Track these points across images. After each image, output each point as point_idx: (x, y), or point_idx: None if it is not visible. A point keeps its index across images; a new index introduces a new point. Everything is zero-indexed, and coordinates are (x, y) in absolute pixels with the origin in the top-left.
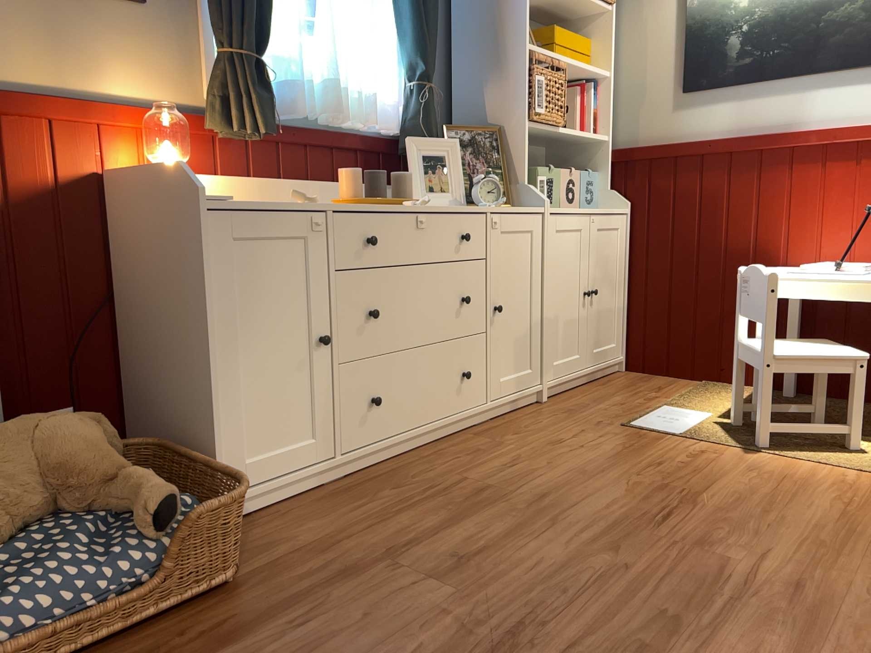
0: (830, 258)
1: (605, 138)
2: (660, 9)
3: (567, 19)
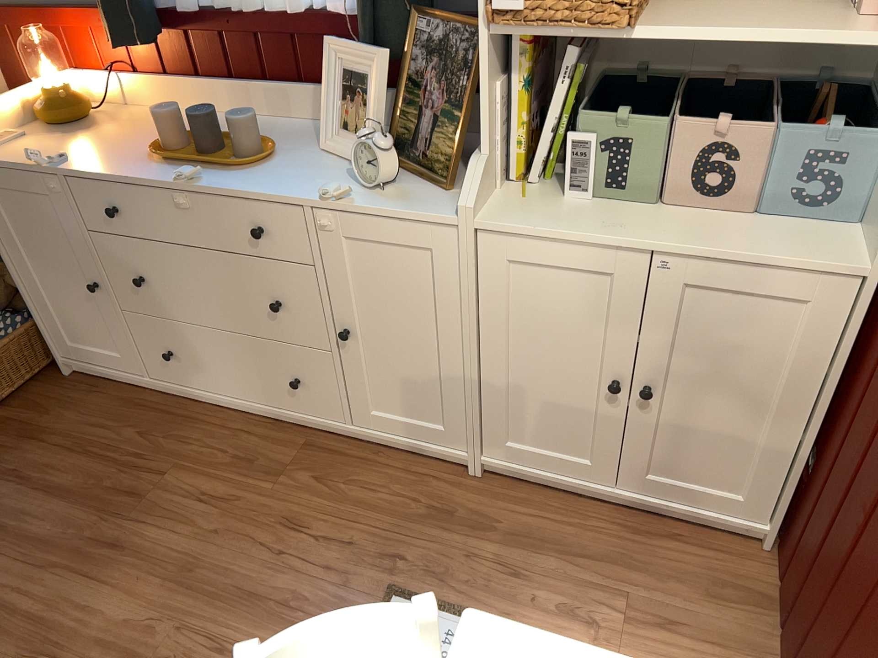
0: None
1: None
2: None
3: None
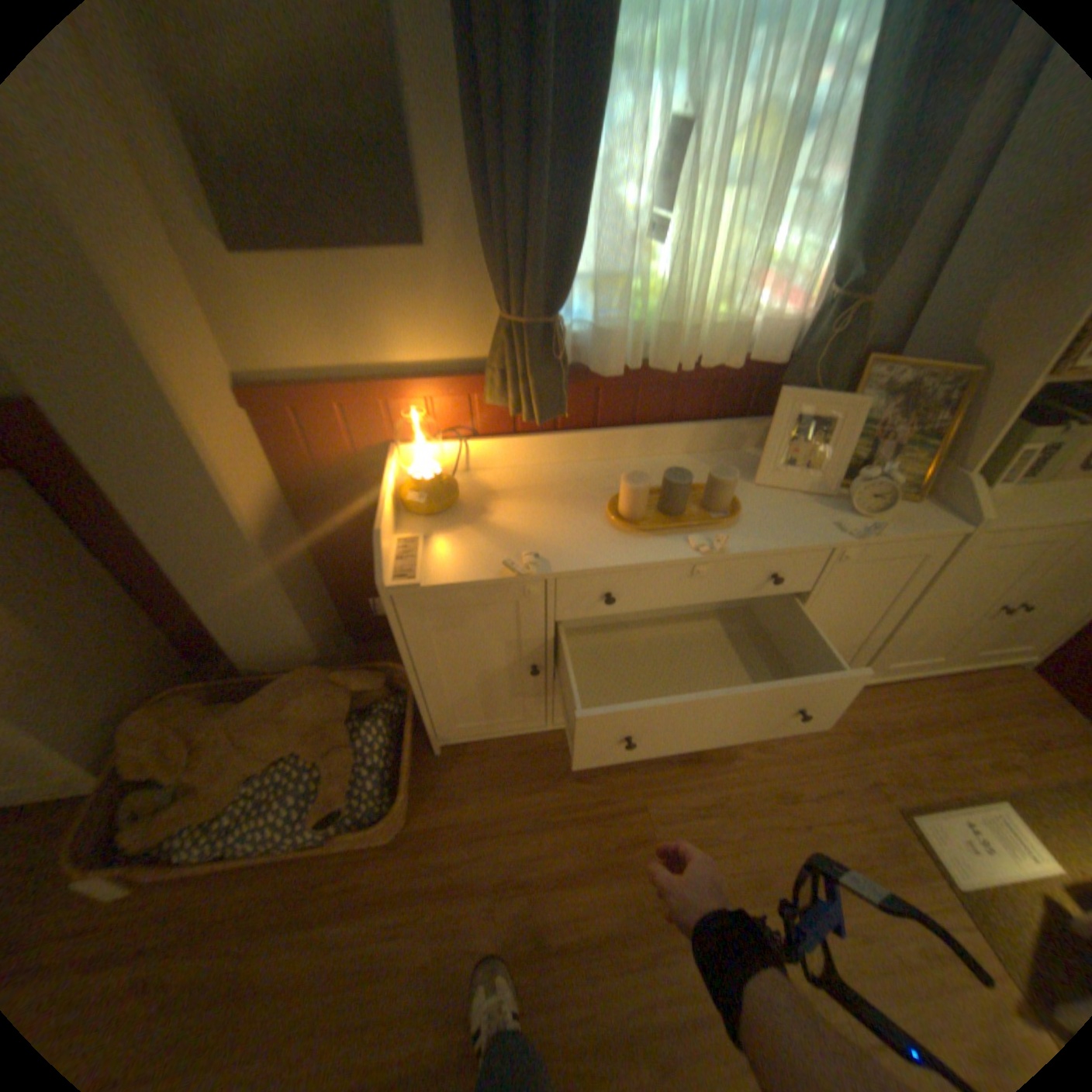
0: None
1: None
2: None
3: None
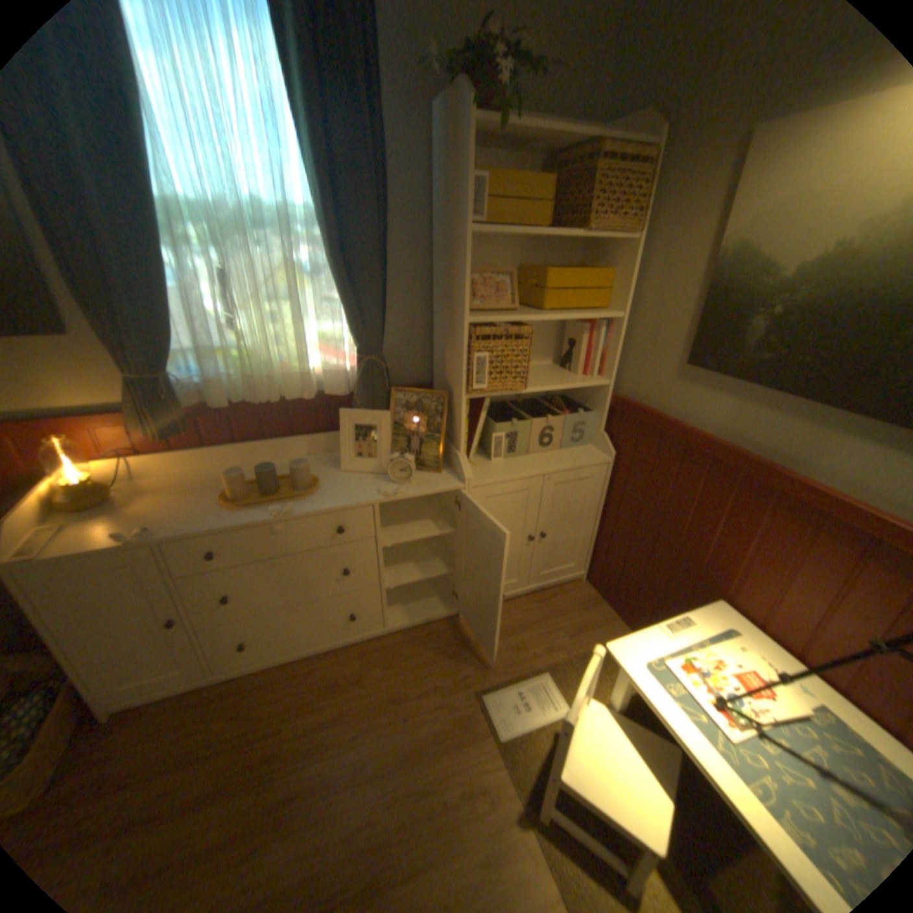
0: (785, 635)
1: (604, 382)
2: (695, 243)
3: (597, 237)
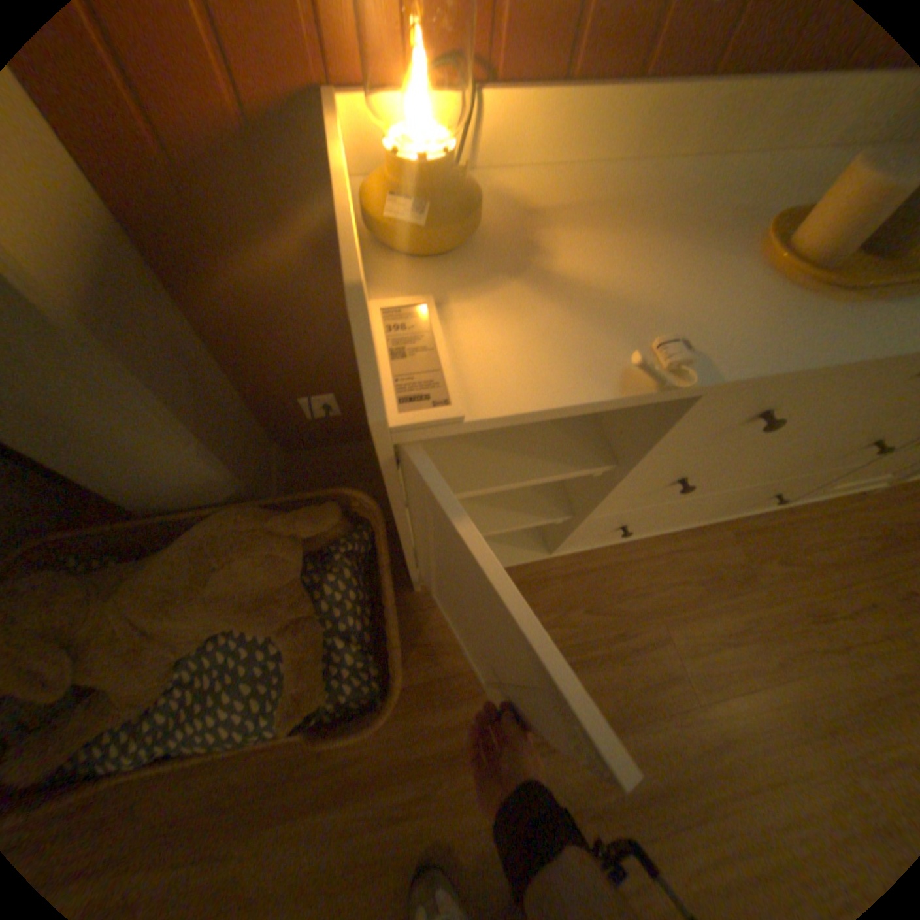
0: None
1: None
2: None
3: None
